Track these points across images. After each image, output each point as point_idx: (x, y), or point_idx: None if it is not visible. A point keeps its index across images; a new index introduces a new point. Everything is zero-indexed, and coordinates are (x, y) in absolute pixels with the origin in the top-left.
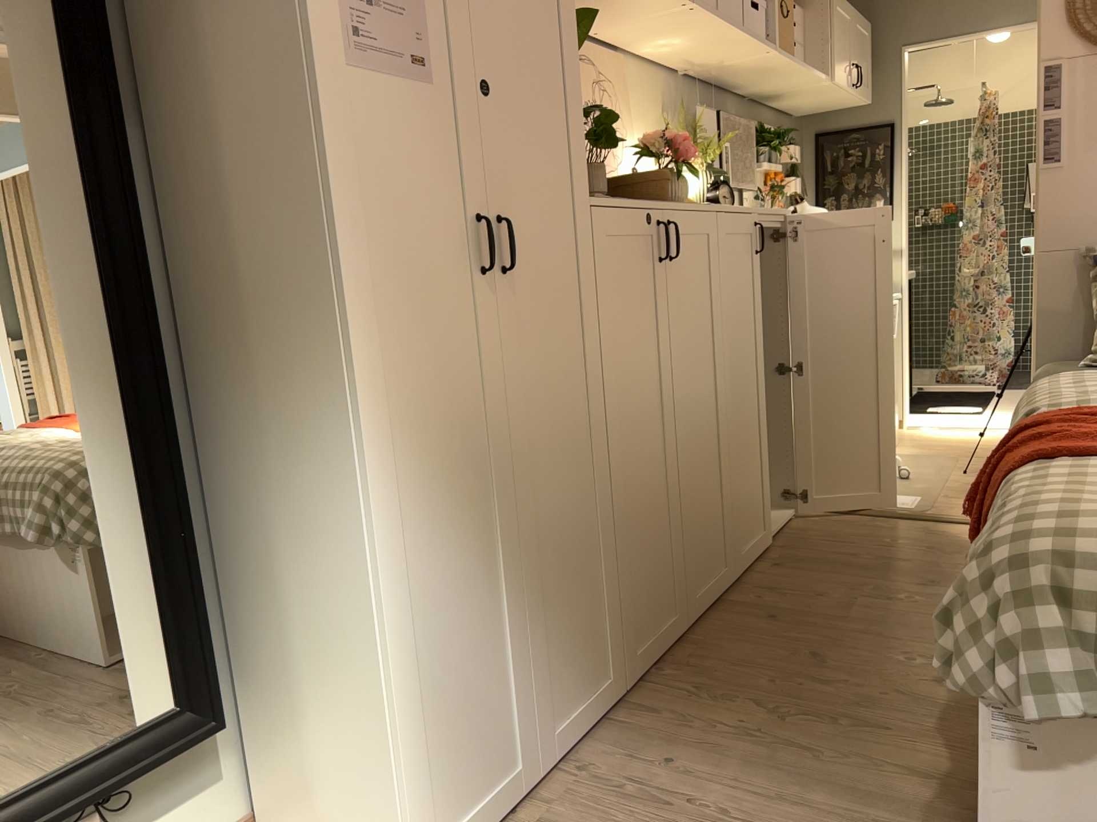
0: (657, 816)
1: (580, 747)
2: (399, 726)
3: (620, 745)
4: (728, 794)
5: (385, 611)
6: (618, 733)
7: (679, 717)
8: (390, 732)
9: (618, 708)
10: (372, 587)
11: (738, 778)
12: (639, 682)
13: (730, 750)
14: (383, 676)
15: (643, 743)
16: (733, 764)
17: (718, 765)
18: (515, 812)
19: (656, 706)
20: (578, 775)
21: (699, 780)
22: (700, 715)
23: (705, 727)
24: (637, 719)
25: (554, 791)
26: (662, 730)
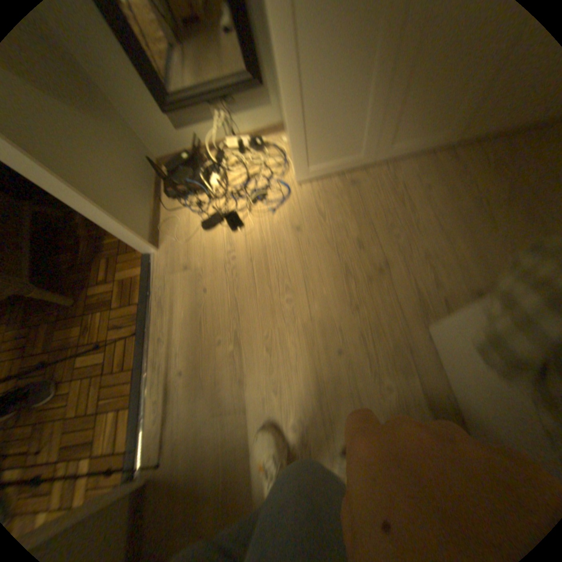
0: (401, 204)
1: (411, 157)
2: (295, 119)
3: (428, 166)
4: (437, 215)
5: (287, 58)
6: (434, 160)
7: (470, 169)
8: (290, 121)
9: (449, 148)
10: (277, 40)
11: (451, 212)
12: (479, 139)
13: (467, 199)
14: (286, 94)
15: (437, 171)
16: (459, 205)
17: (452, 201)
18: (360, 169)
19: (467, 157)
20: (396, 169)
21: (434, 202)
22: (481, 174)
23: (474, 181)
24: (451, 159)
25: (381, 170)
26: (453, 170)
